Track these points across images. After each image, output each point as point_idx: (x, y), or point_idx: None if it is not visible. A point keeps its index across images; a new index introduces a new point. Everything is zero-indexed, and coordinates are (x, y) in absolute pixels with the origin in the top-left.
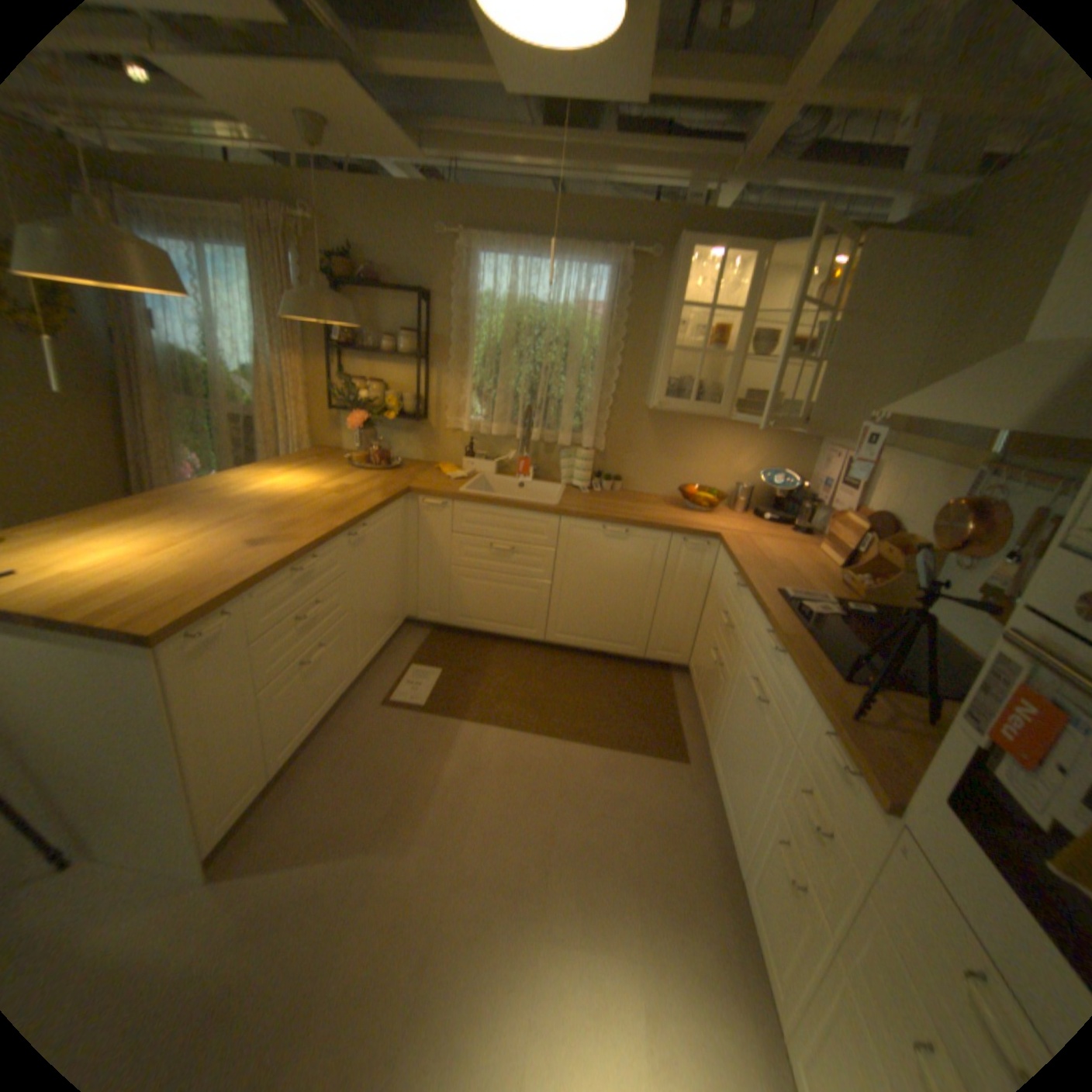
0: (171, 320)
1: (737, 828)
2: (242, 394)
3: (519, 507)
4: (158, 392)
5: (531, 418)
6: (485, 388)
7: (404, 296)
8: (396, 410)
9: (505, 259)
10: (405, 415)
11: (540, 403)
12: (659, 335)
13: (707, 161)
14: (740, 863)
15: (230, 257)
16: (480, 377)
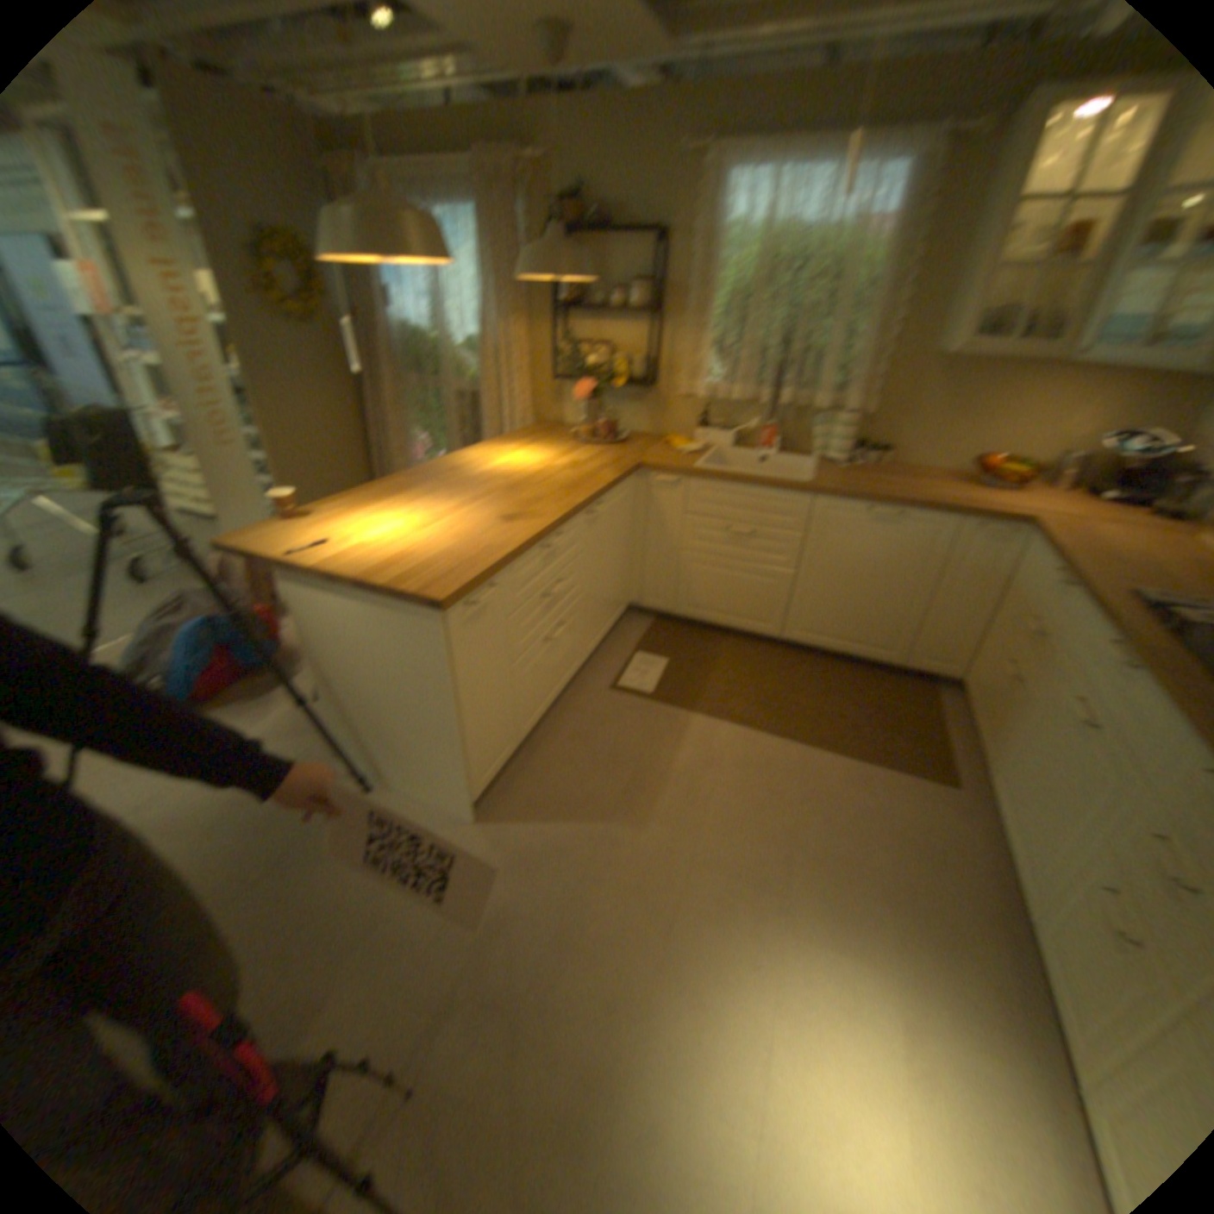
0: (407, 291)
1: (1030, 866)
2: (471, 366)
3: (766, 482)
4: (397, 369)
5: (783, 374)
6: (729, 340)
7: (640, 235)
8: (627, 374)
9: (767, 168)
10: (635, 379)
11: (796, 354)
12: (974, 247)
13: None
14: (1032, 903)
15: (461, 213)
16: (724, 327)
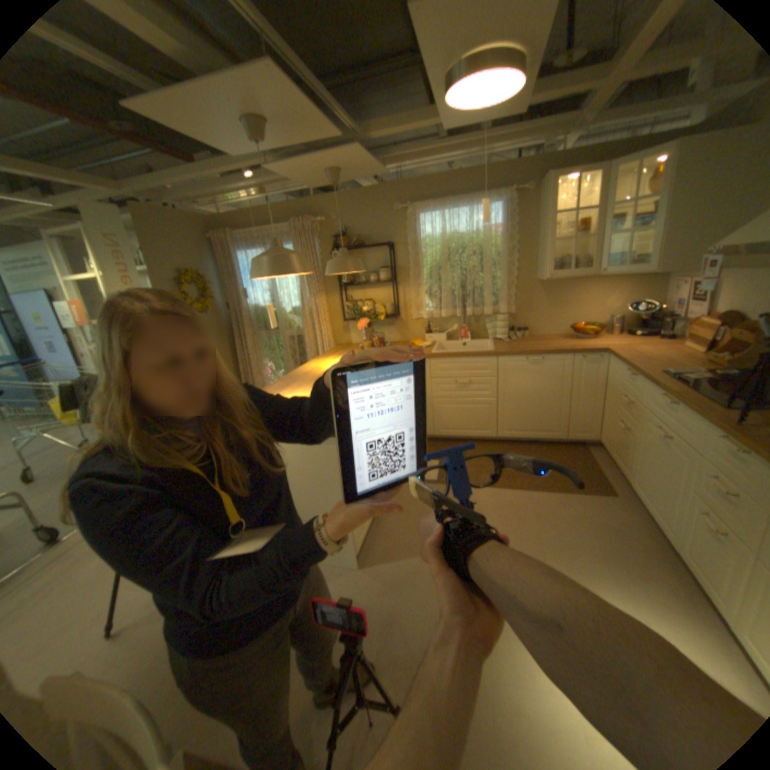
0: (255, 291)
1: (665, 523)
2: (294, 323)
3: (470, 355)
4: (252, 331)
5: (463, 302)
6: (433, 290)
7: (378, 248)
8: (383, 314)
9: (436, 213)
10: (387, 316)
11: (468, 291)
12: (540, 233)
13: (555, 124)
14: (673, 543)
15: None
16: (429, 284)
